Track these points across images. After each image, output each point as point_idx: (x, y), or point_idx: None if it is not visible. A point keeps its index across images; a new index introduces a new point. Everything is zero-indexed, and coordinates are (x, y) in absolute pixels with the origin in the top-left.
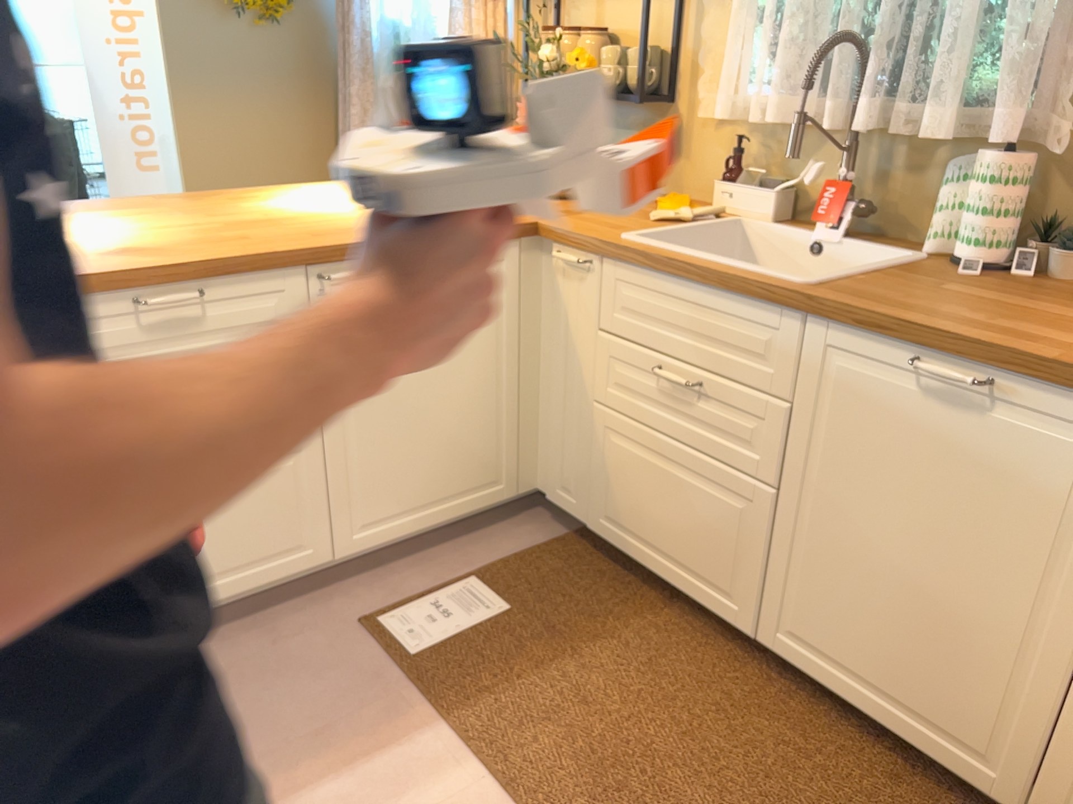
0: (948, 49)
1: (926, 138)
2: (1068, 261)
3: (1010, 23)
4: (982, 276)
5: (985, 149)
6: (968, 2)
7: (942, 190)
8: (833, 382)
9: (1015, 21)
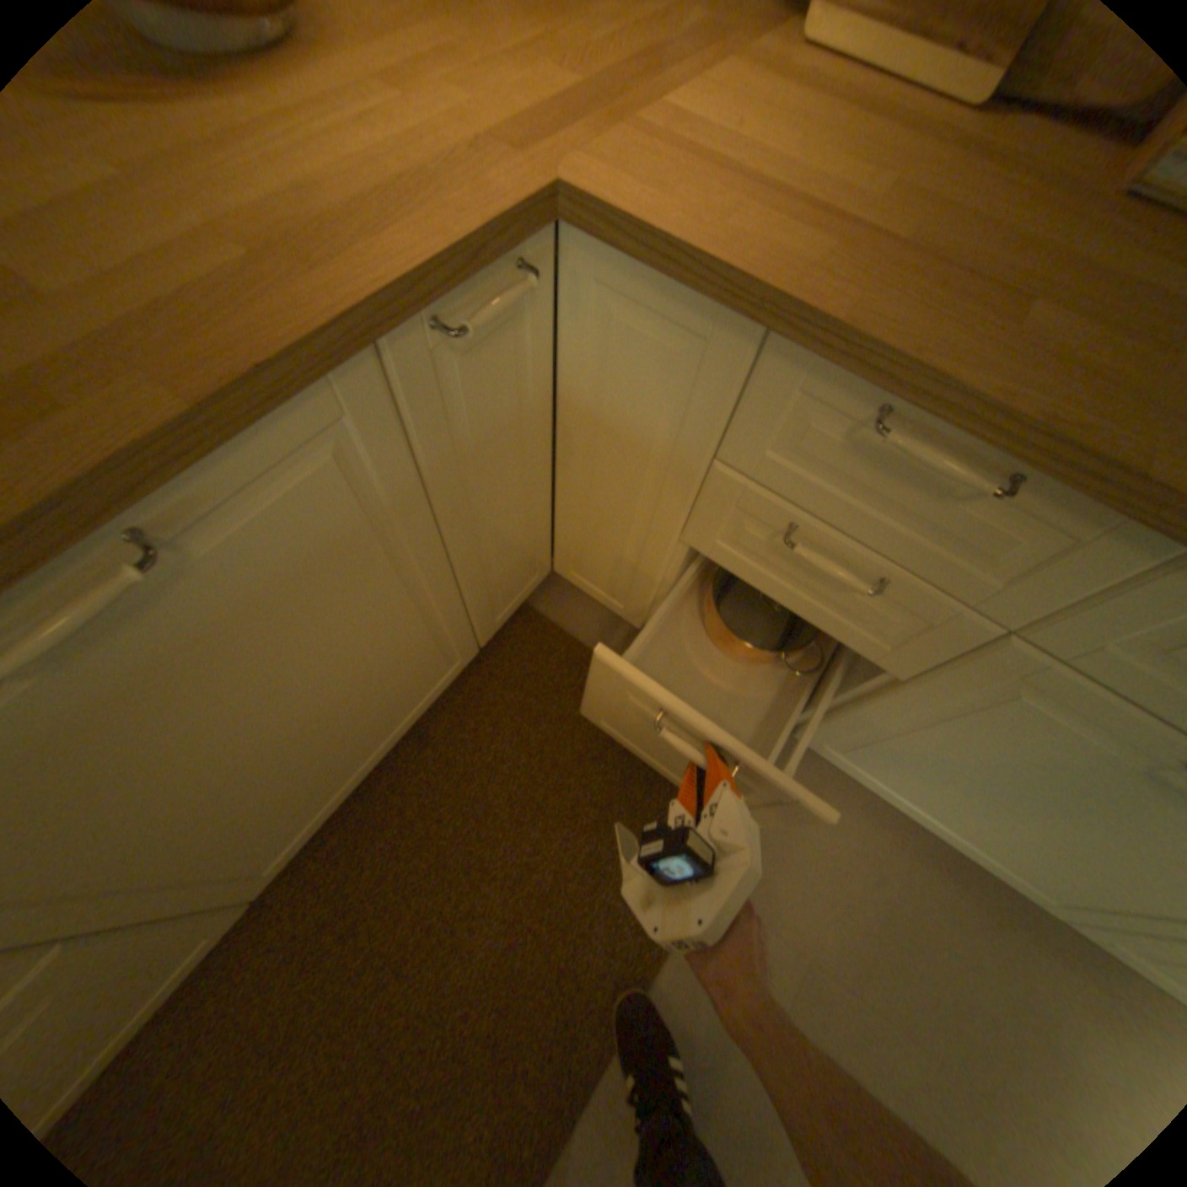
0: None
1: None
2: None
3: None
4: None
5: None
6: None
7: None
8: None
9: None
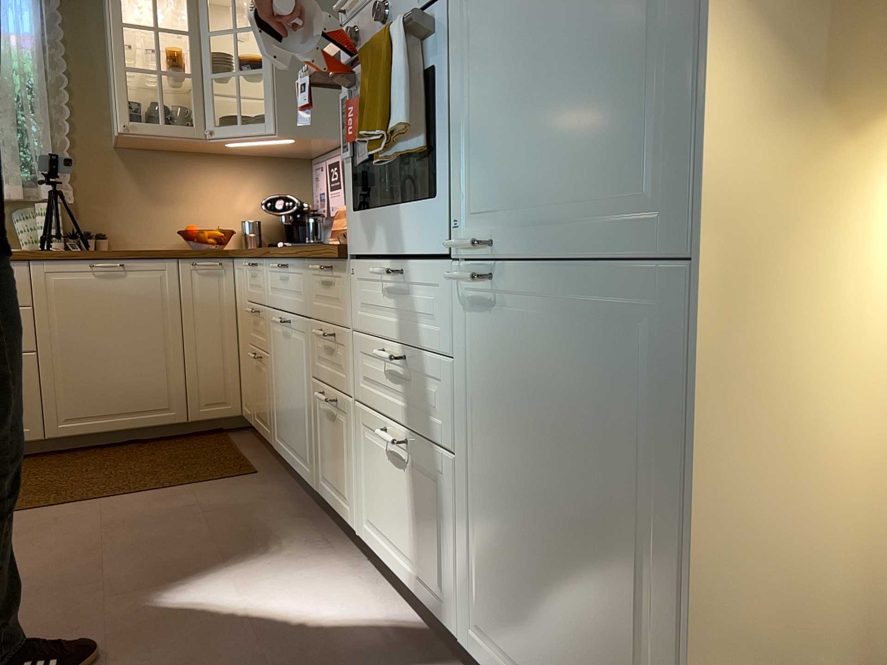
0: (9, 160)
1: (12, 197)
2: (91, 242)
3: (33, 151)
4: (65, 251)
5: (30, 205)
6: (11, 142)
7: (14, 225)
8: (52, 287)
9: (34, 151)
